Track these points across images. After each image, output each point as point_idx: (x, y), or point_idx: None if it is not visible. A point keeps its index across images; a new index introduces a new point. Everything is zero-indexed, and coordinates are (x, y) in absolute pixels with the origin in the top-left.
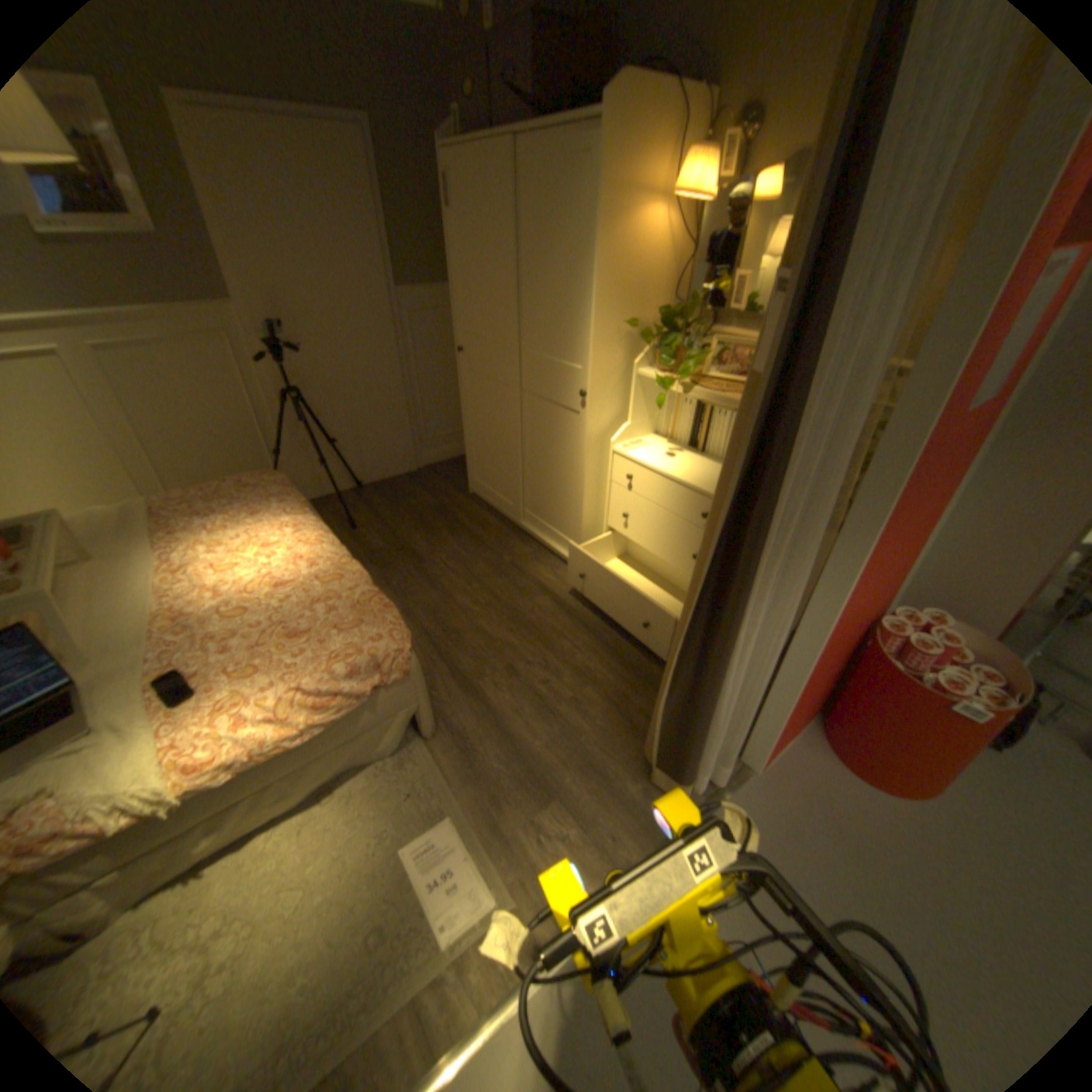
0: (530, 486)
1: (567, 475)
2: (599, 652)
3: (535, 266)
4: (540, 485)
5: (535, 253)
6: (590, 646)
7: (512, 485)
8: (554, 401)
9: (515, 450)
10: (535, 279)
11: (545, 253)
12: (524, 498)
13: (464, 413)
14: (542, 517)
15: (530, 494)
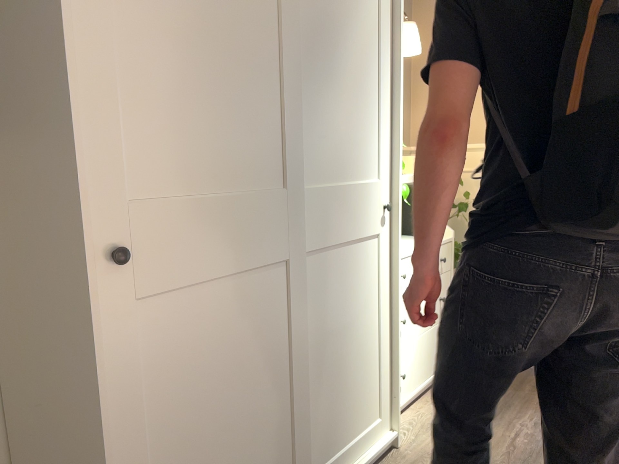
0: (313, 420)
1: (369, 331)
2: (508, 421)
3: (318, 62)
4: (332, 394)
5: (318, 44)
6: (508, 427)
7: (289, 462)
8: (351, 240)
9: (300, 373)
10: (319, 79)
11: (334, 48)
12: (306, 459)
13: (111, 450)
14: (337, 447)
15: (314, 435)
